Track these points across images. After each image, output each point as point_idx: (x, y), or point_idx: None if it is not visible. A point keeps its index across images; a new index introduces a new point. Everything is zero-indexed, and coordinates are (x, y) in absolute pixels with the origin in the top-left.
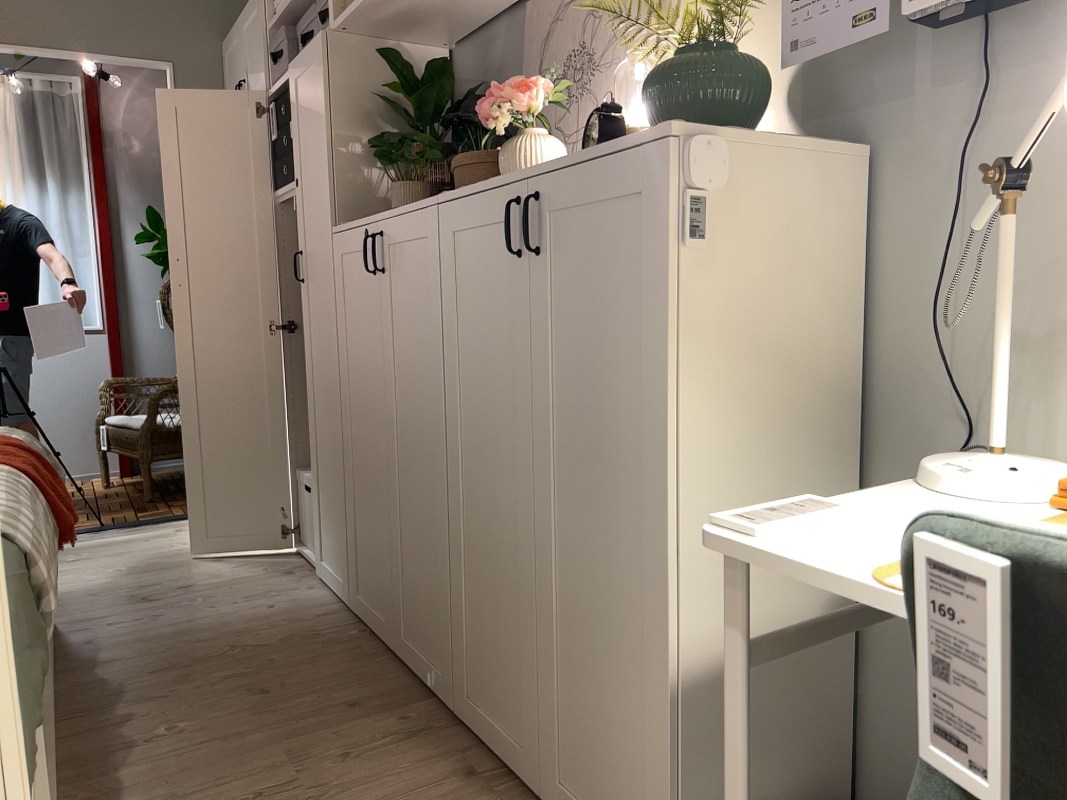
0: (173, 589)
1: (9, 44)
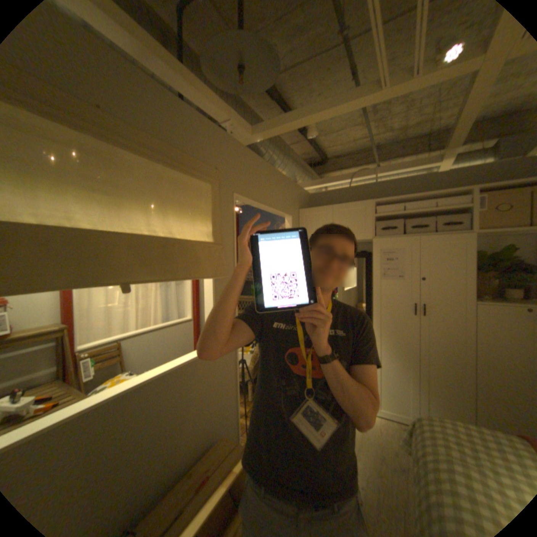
0: (396, 459)
1: (261, 205)
